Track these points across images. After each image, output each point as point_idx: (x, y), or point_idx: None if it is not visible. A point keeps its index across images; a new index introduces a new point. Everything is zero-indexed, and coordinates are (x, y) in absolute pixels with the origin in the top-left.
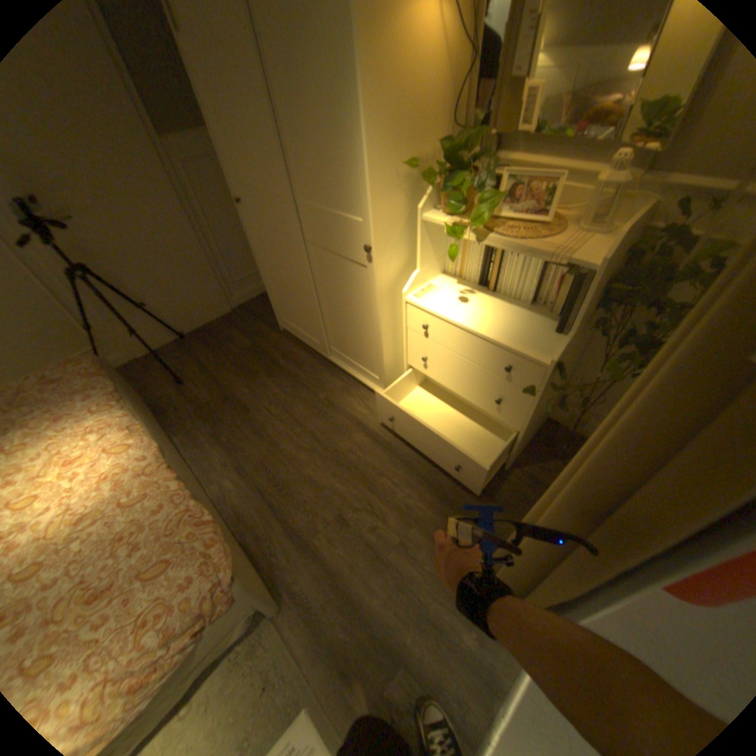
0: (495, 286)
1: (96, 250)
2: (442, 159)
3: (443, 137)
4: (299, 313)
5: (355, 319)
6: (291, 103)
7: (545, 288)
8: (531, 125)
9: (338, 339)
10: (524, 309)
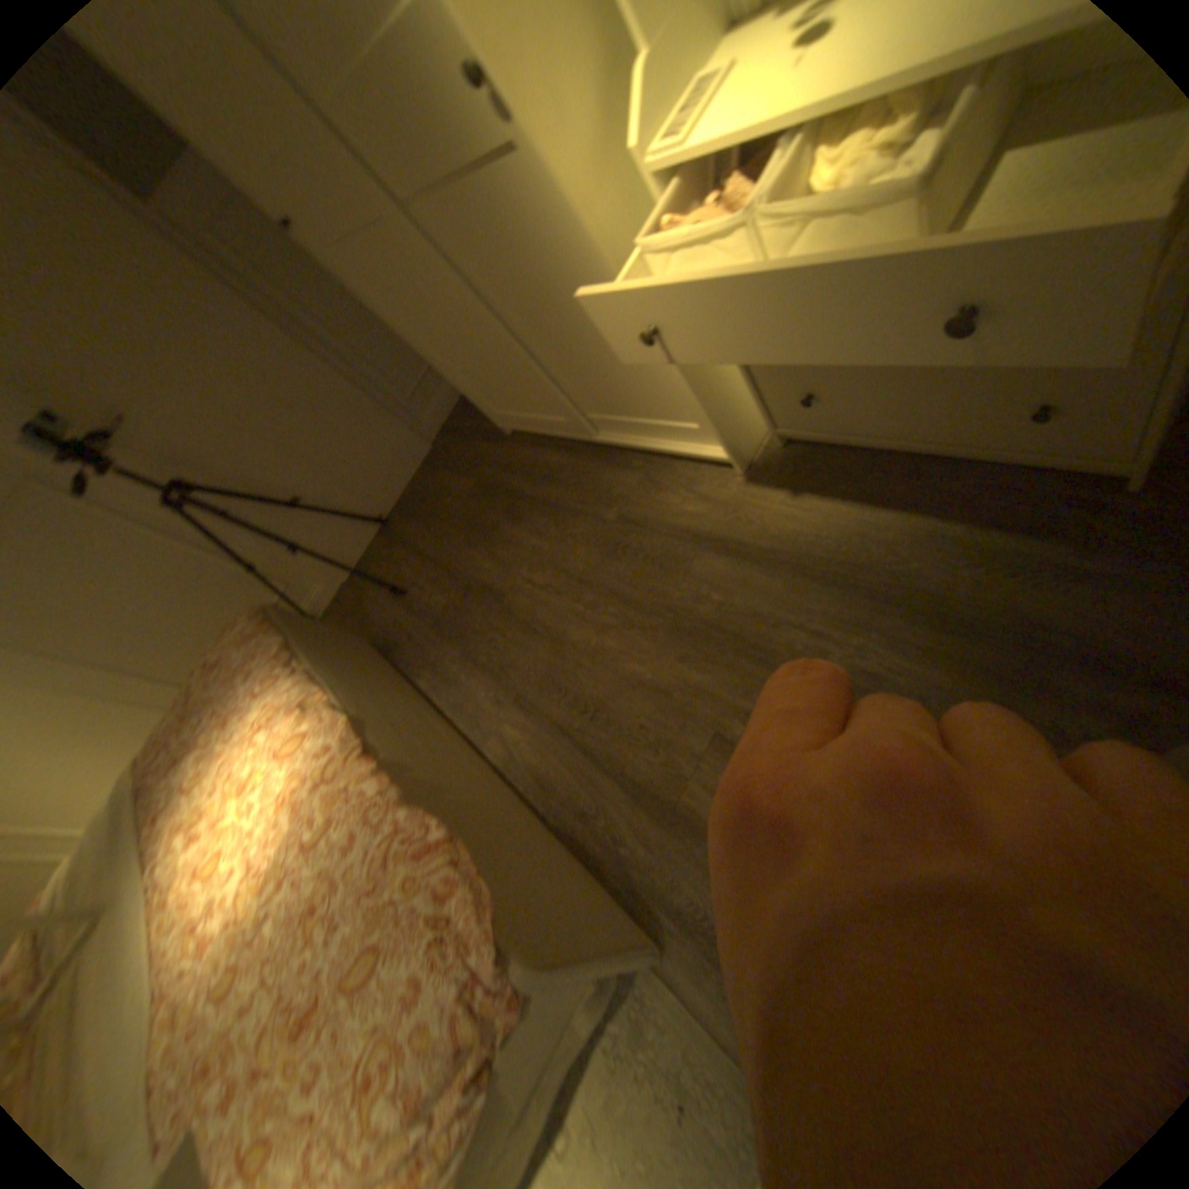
0: None
1: (193, 448)
2: None
3: None
4: (506, 380)
5: (585, 315)
6: None
7: None
8: None
9: (588, 388)
10: None
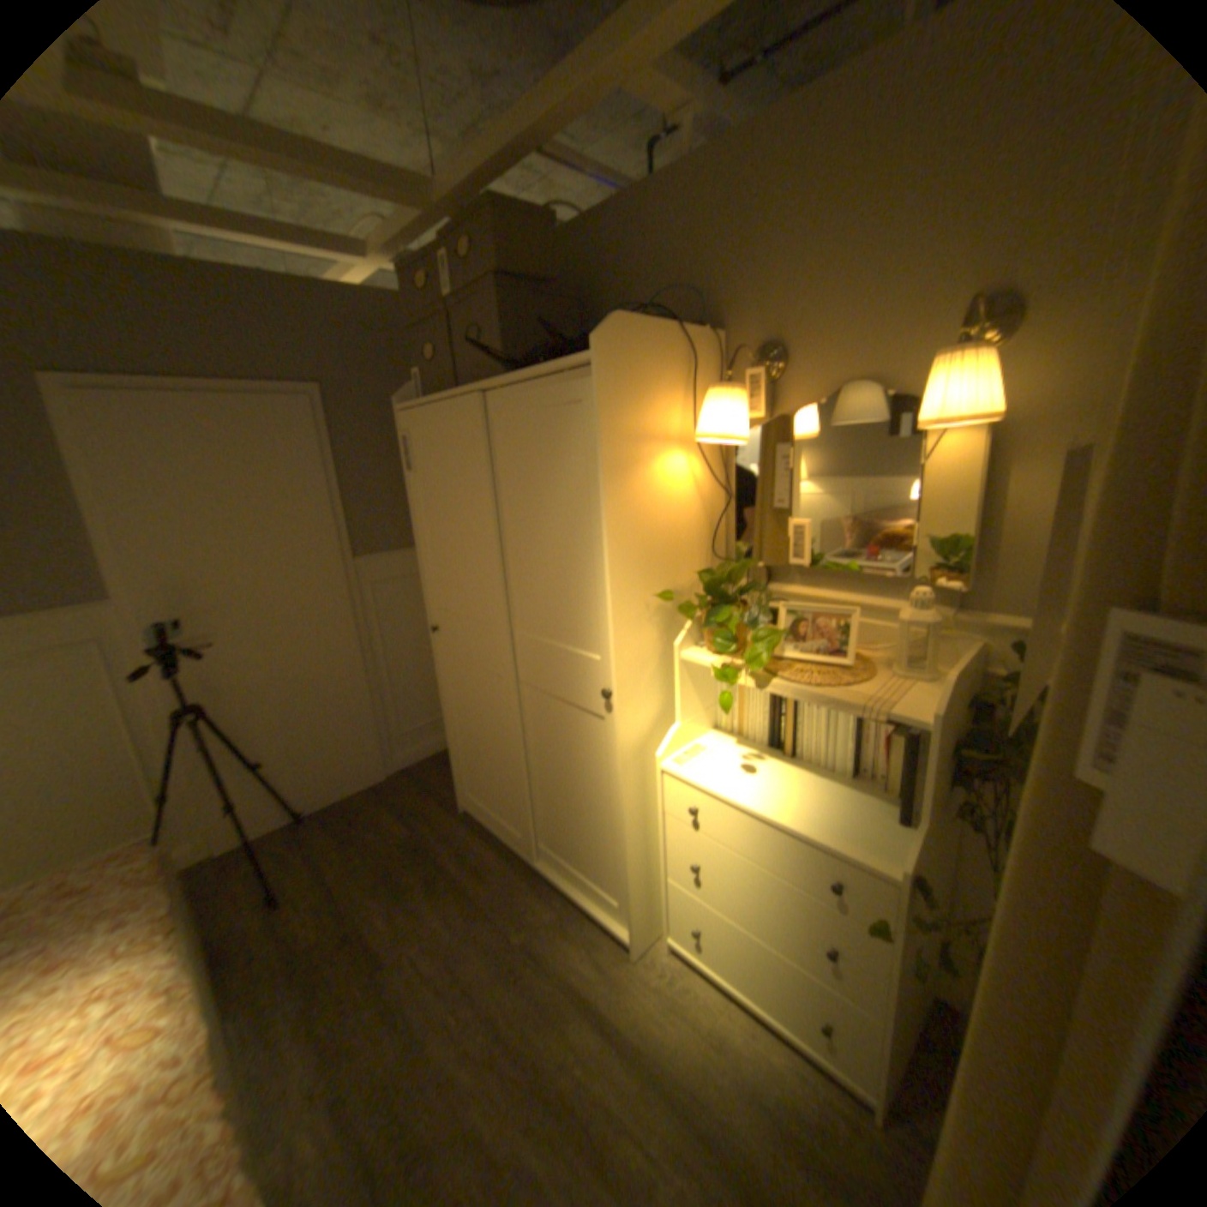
0: (793, 751)
1: (220, 687)
2: (700, 590)
3: (700, 568)
4: (493, 786)
5: (582, 797)
6: (521, 534)
7: (869, 755)
8: (805, 560)
9: (551, 831)
10: (843, 787)
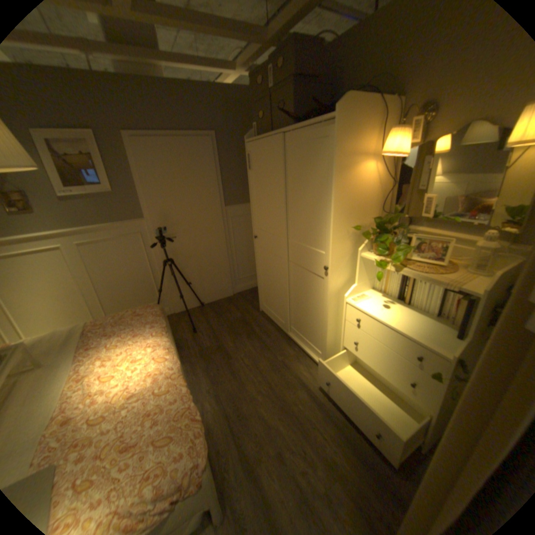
0: (409, 302)
1: (179, 253)
2: (375, 226)
3: (376, 216)
4: (275, 301)
5: (311, 309)
6: (296, 198)
7: (448, 307)
8: (430, 214)
9: (297, 321)
10: (432, 319)
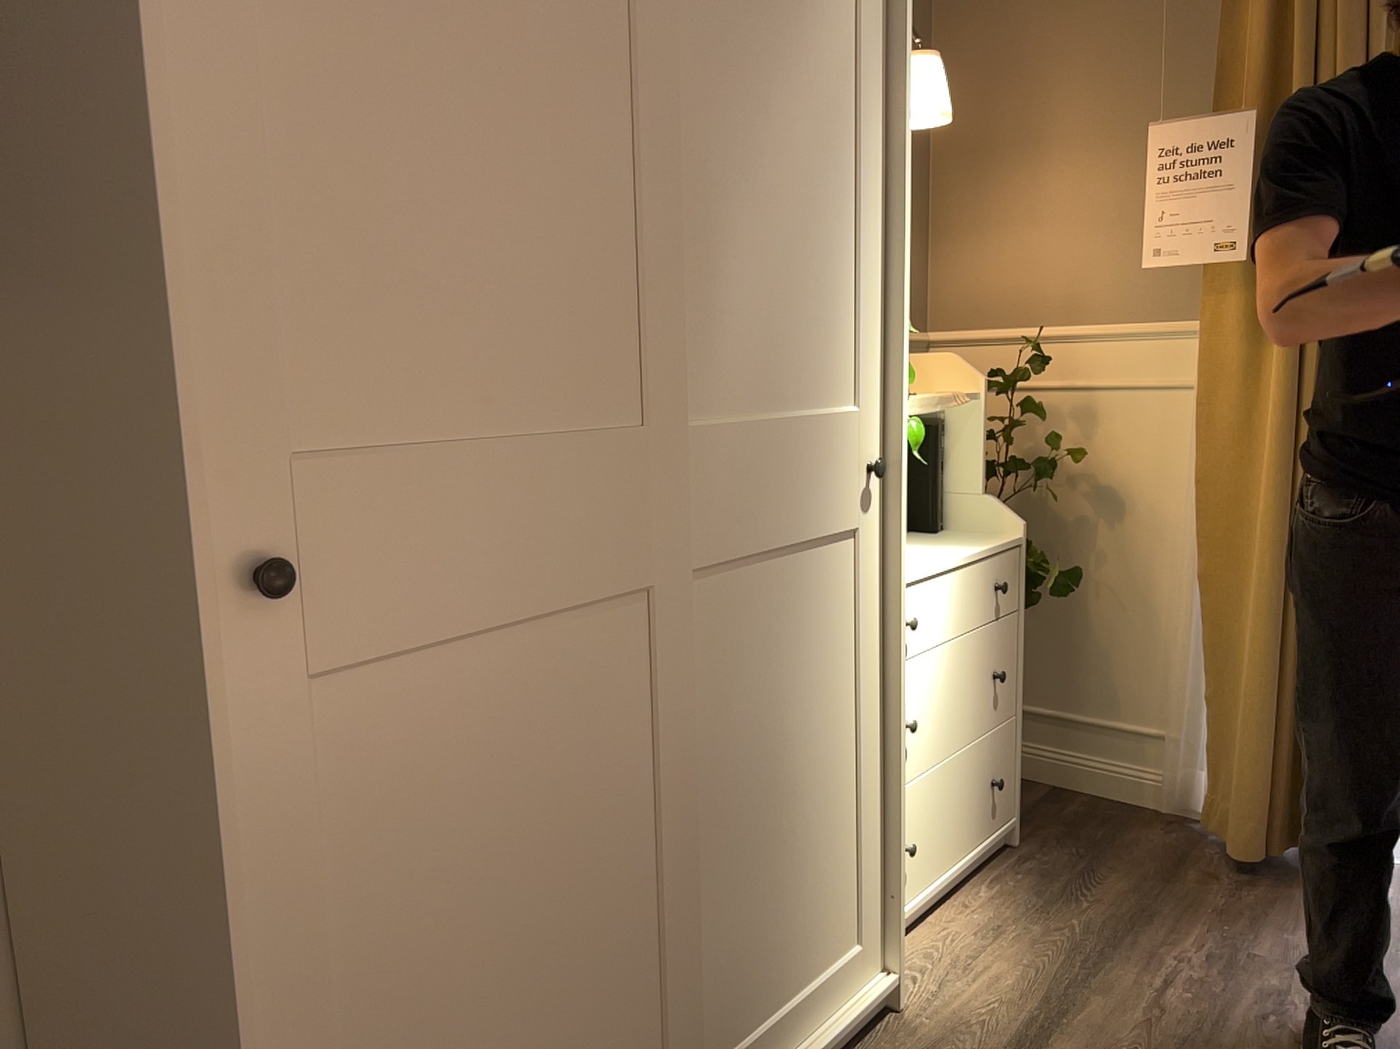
0: None
1: None
2: None
3: None
4: None
5: (812, 758)
6: (722, 139)
7: None
8: None
9: (734, 966)
10: None
